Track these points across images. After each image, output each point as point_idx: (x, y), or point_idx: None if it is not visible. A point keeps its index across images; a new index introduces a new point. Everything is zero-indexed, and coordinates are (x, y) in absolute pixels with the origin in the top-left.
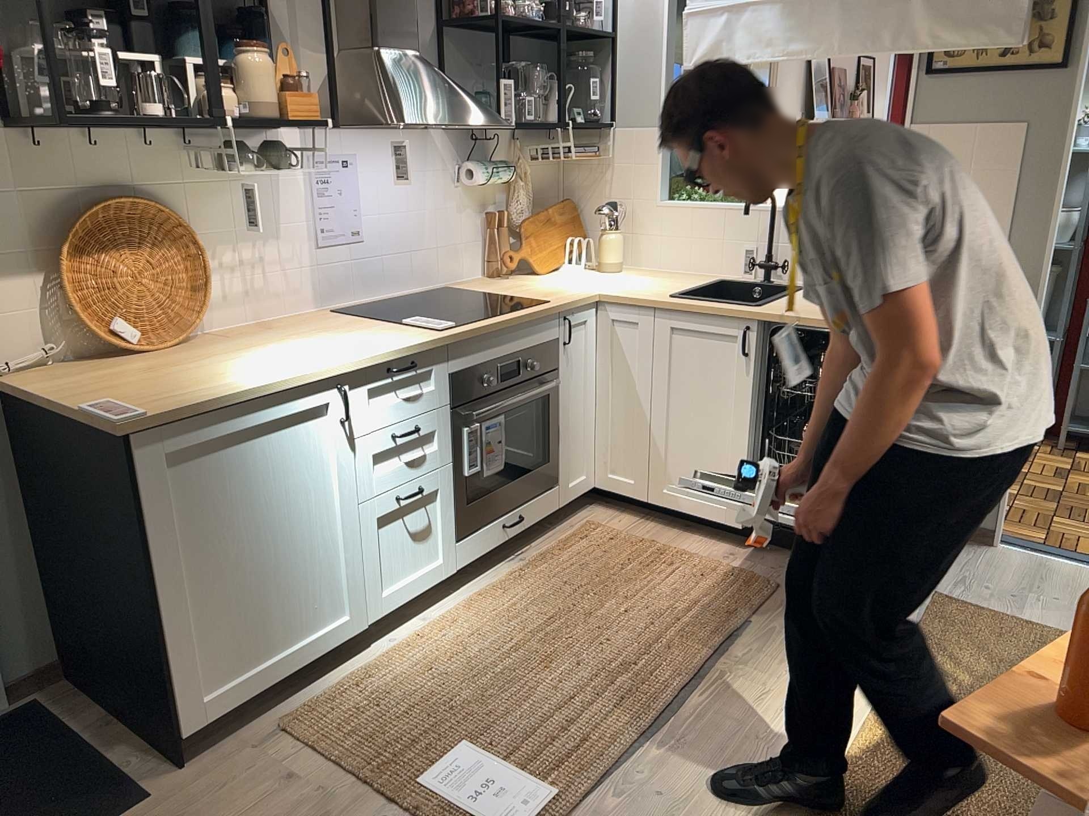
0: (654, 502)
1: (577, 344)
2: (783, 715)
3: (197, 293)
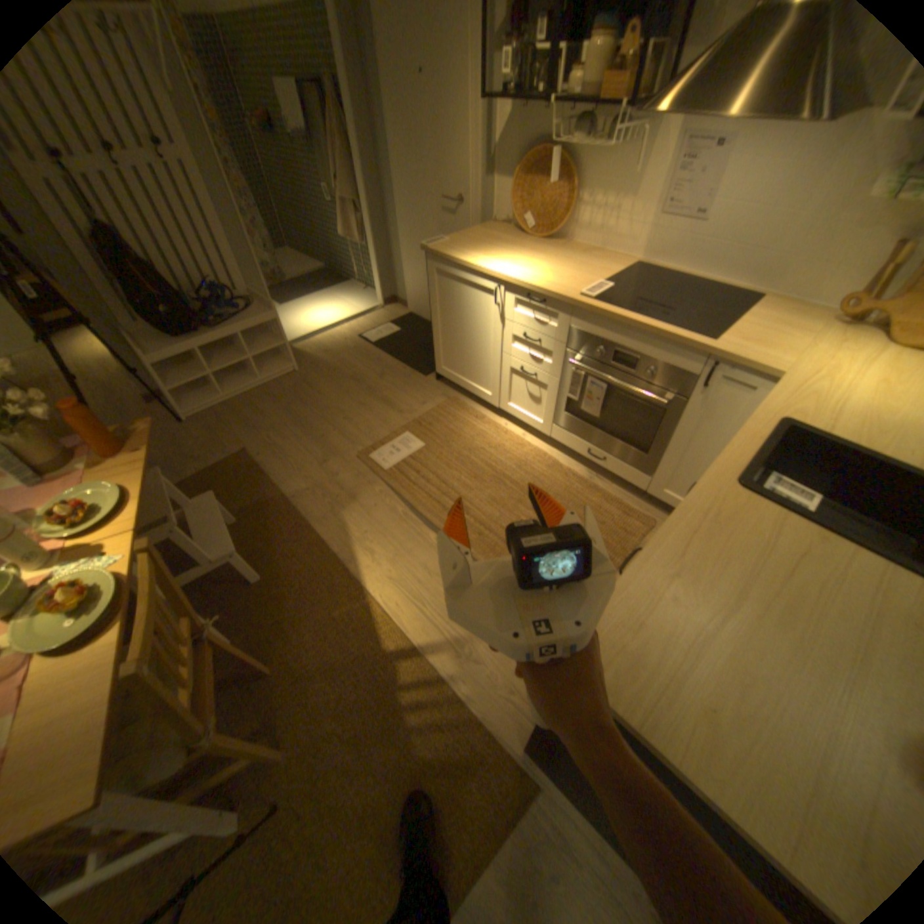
0: None
1: (728, 400)
2: (410, 574)
3: (568, 214)
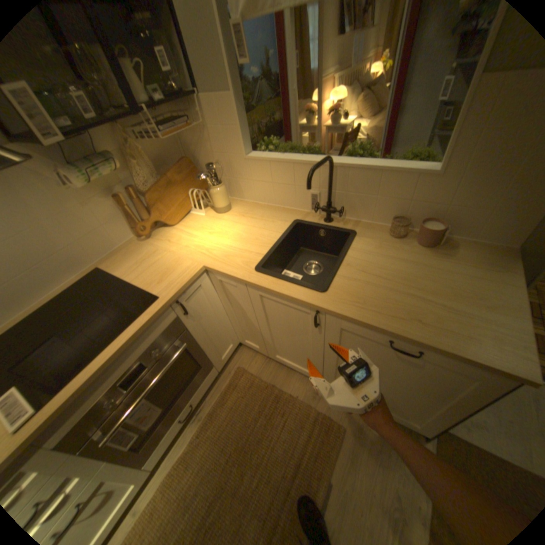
0: (270, 357)
1: (196, 302)
2: None
3: None
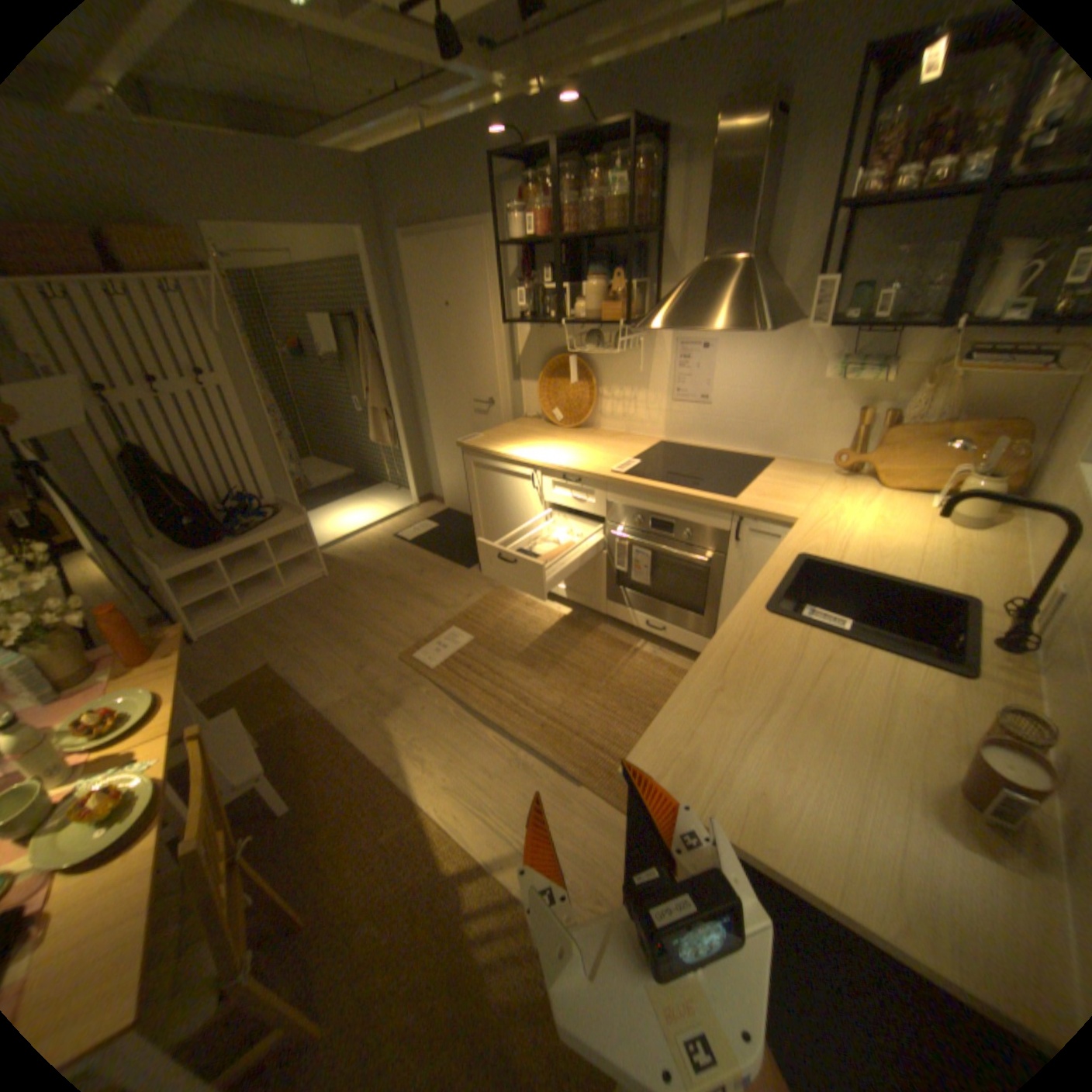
0: None
1: (759, 550)
2: (466, 781)
3: (590, 407)
